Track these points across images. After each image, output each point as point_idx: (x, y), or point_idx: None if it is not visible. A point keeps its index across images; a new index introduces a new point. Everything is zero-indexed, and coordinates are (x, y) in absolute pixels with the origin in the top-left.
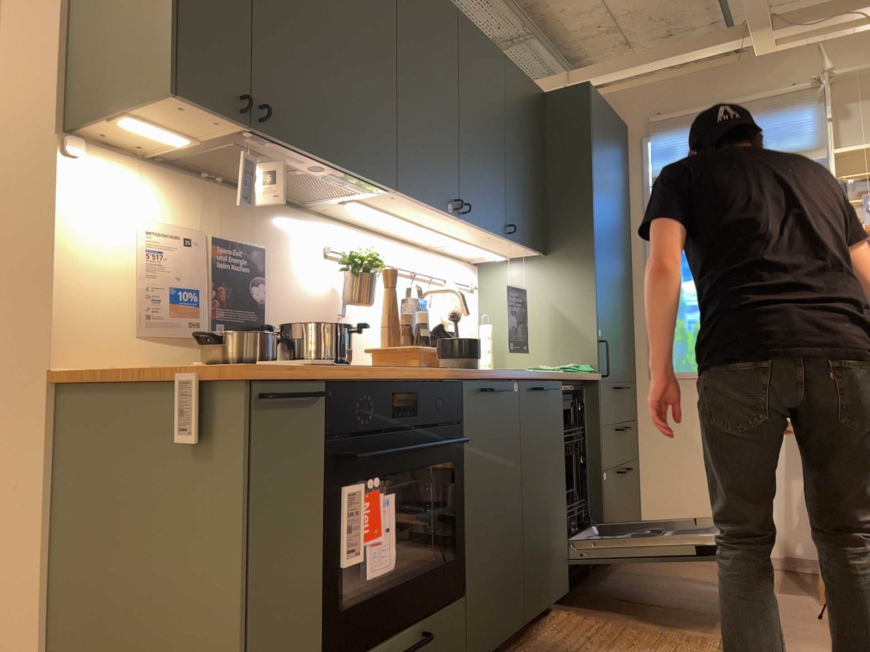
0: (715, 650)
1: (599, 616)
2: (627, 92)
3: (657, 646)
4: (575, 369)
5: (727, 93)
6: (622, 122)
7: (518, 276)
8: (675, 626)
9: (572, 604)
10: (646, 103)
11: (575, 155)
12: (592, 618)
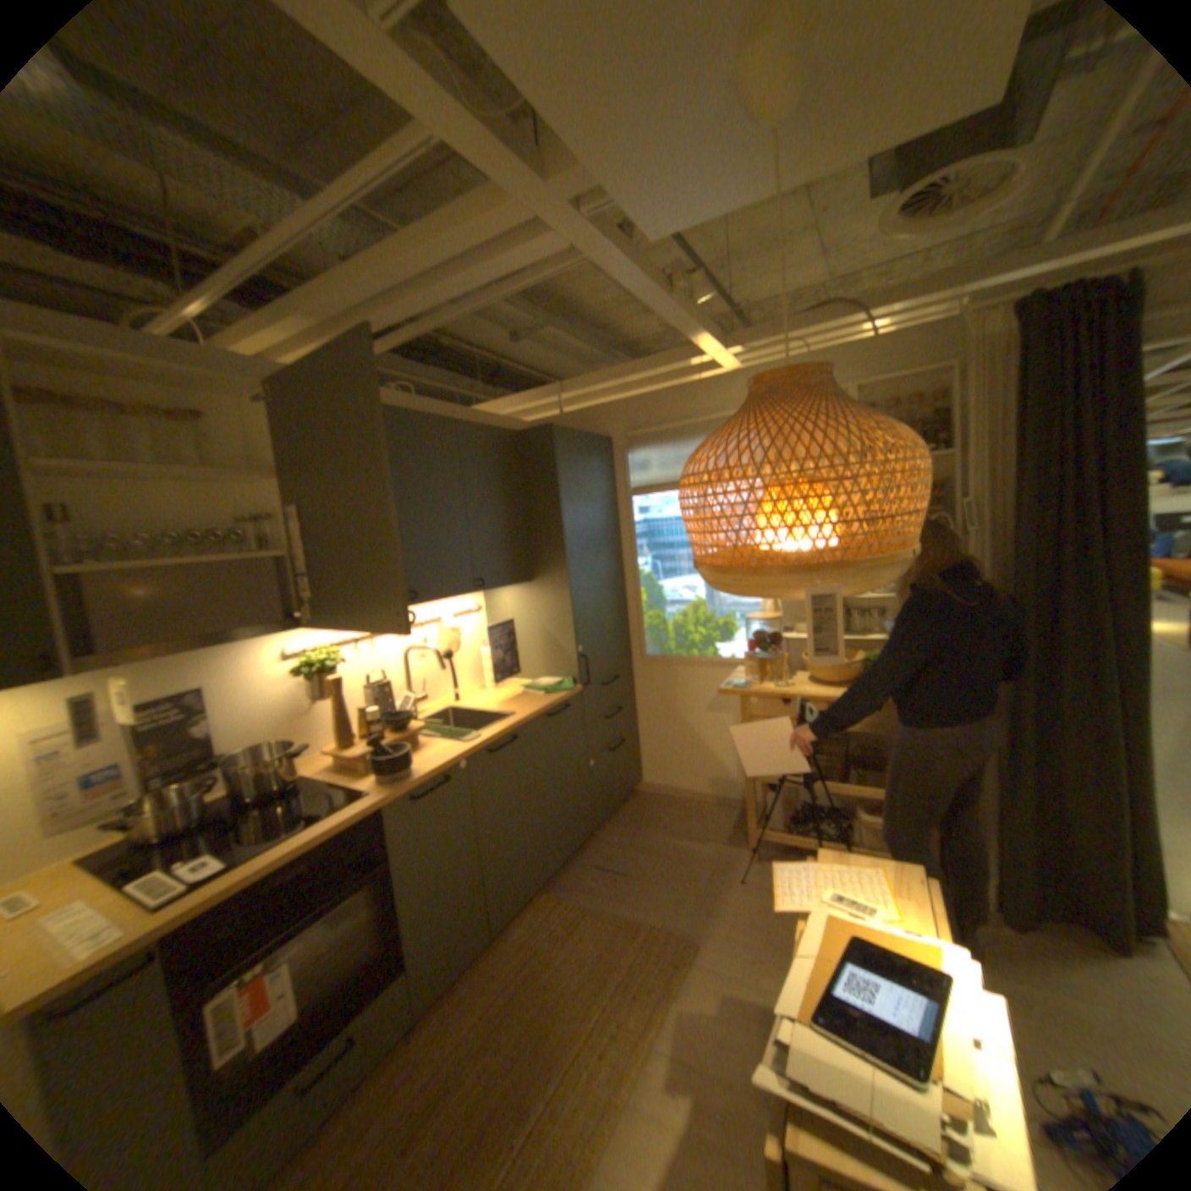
0: (640, 944)
1: (572, 897)
2: (609, 405)
3: (598, 943)
4: (552, 690)
5: (691, 410)
6: (606, 434)
7: (512, 598)
8: (625, 906)
9: (558, 879)
10: (625, 416)
11: (546, 493)
12: (564, 902)
